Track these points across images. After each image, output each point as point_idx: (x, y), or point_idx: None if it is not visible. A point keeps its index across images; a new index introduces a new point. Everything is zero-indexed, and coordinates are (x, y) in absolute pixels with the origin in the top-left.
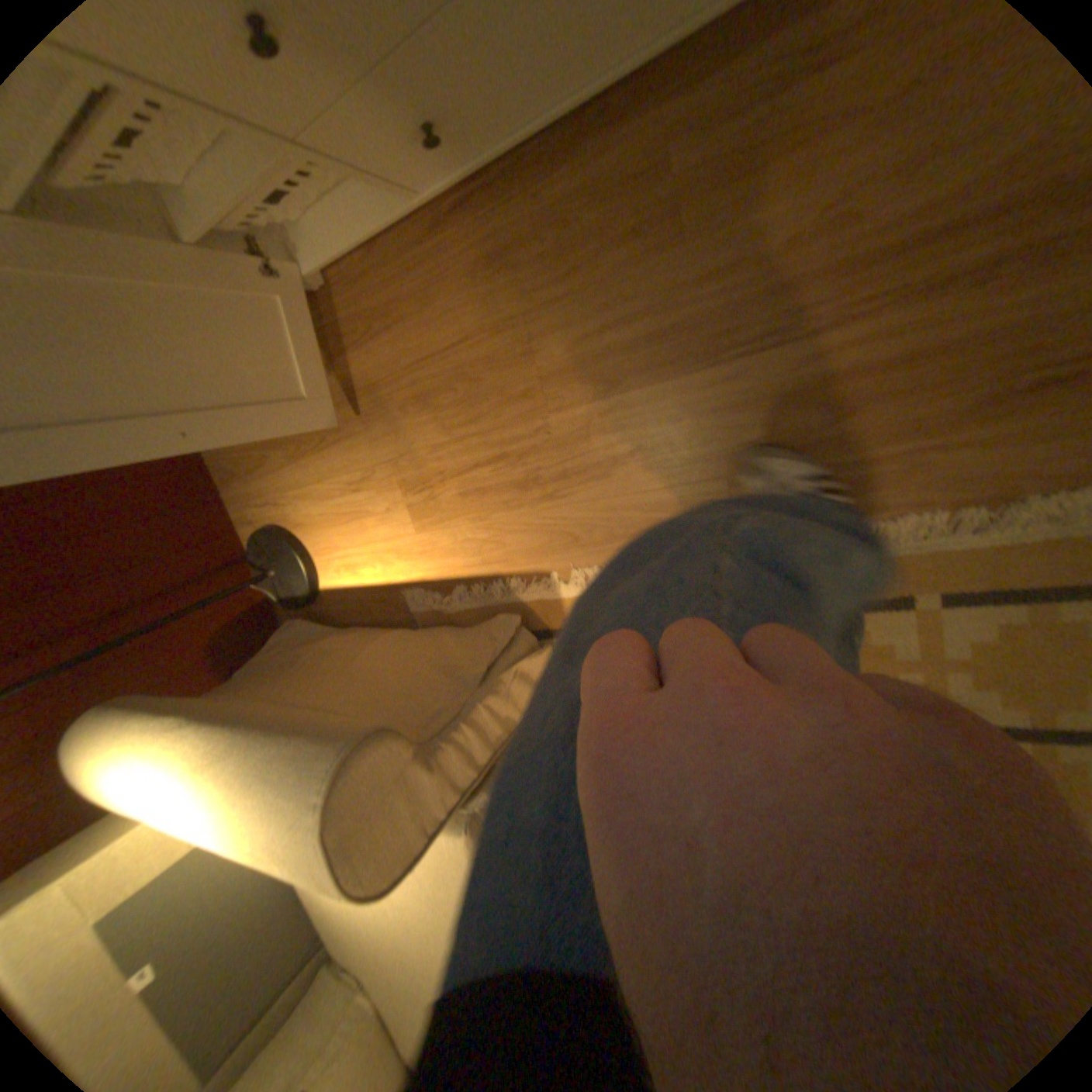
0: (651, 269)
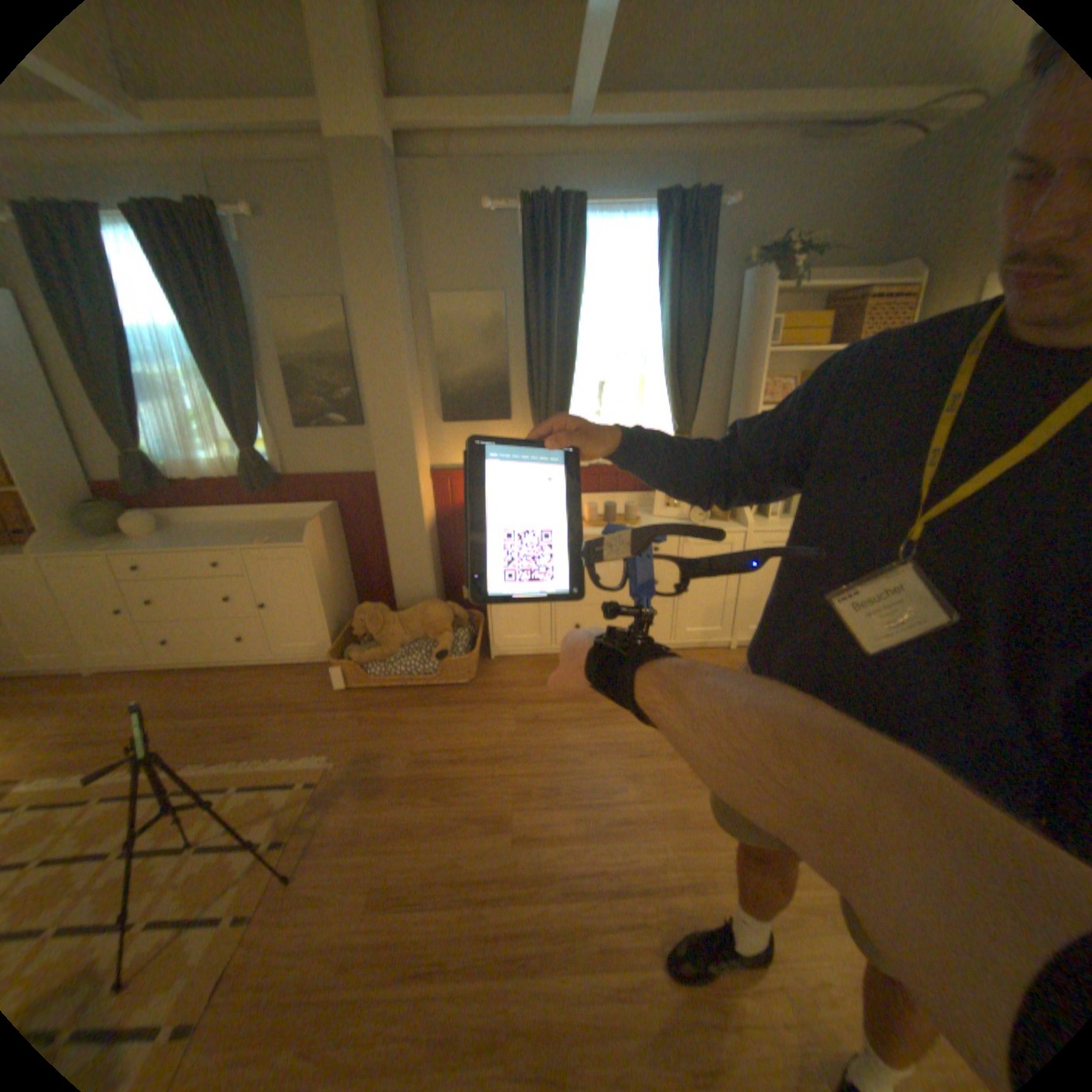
0: (185, 699)
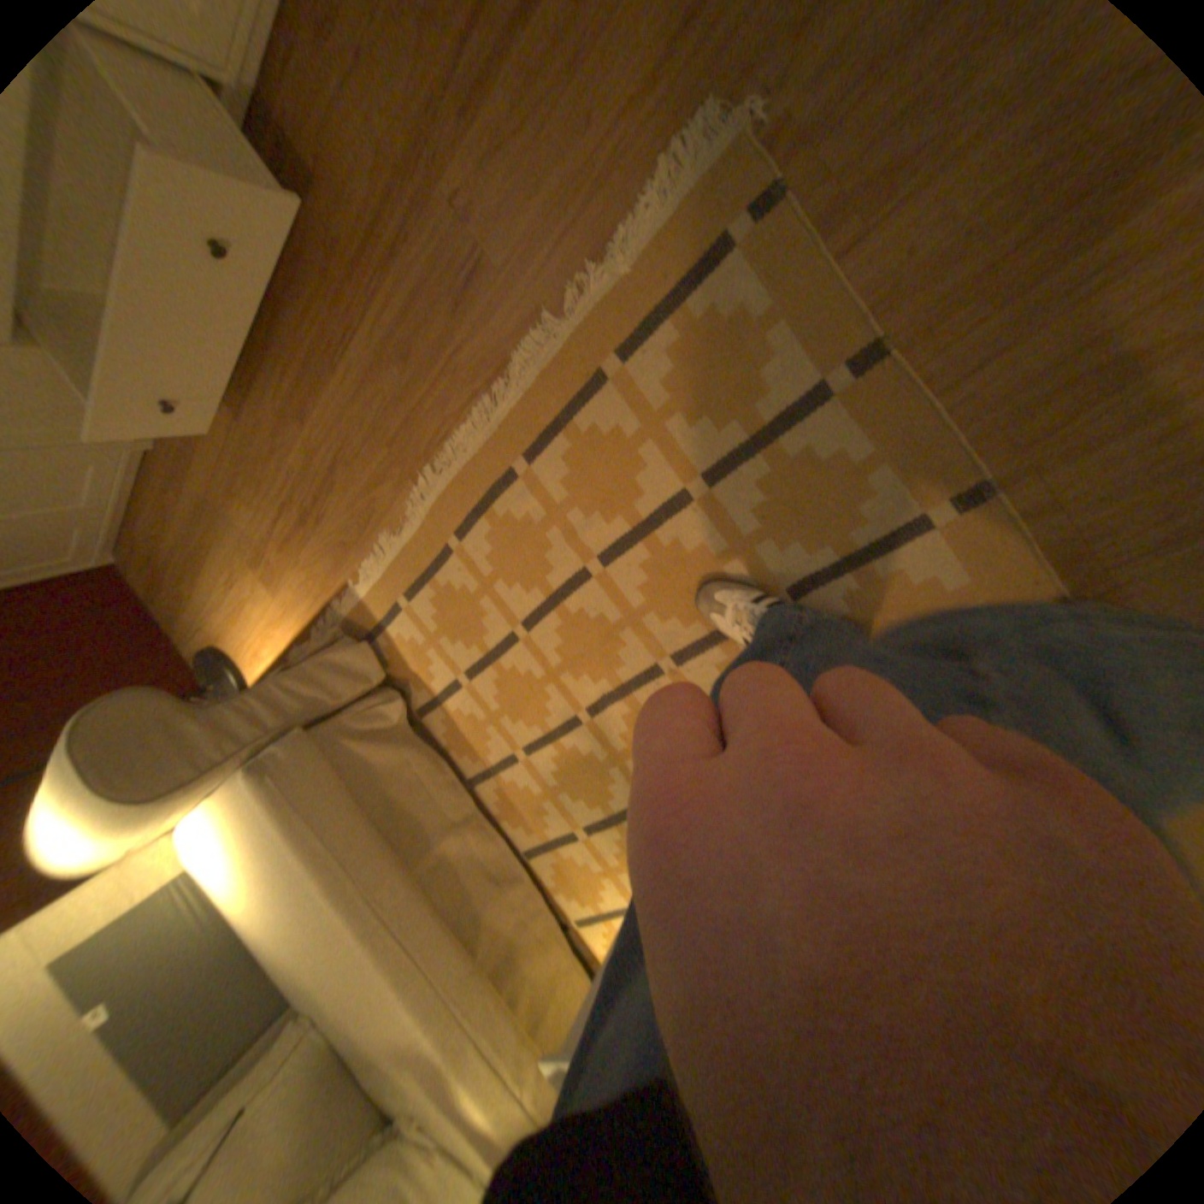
0: (277, 329)
